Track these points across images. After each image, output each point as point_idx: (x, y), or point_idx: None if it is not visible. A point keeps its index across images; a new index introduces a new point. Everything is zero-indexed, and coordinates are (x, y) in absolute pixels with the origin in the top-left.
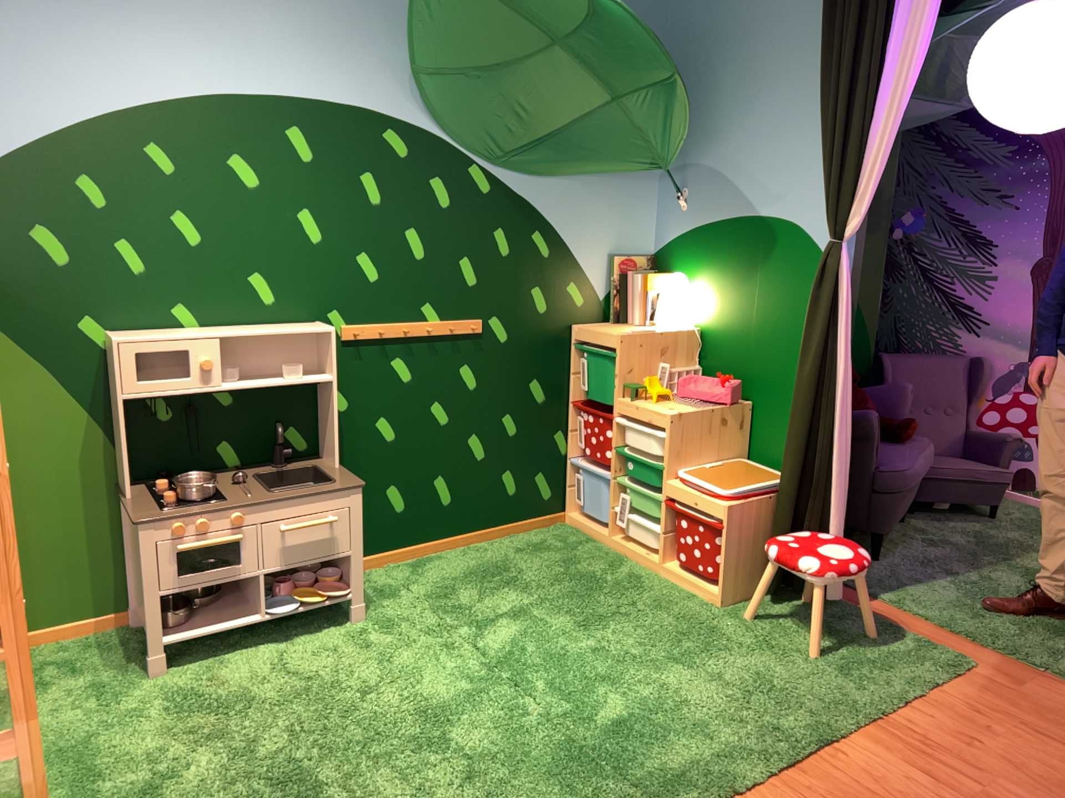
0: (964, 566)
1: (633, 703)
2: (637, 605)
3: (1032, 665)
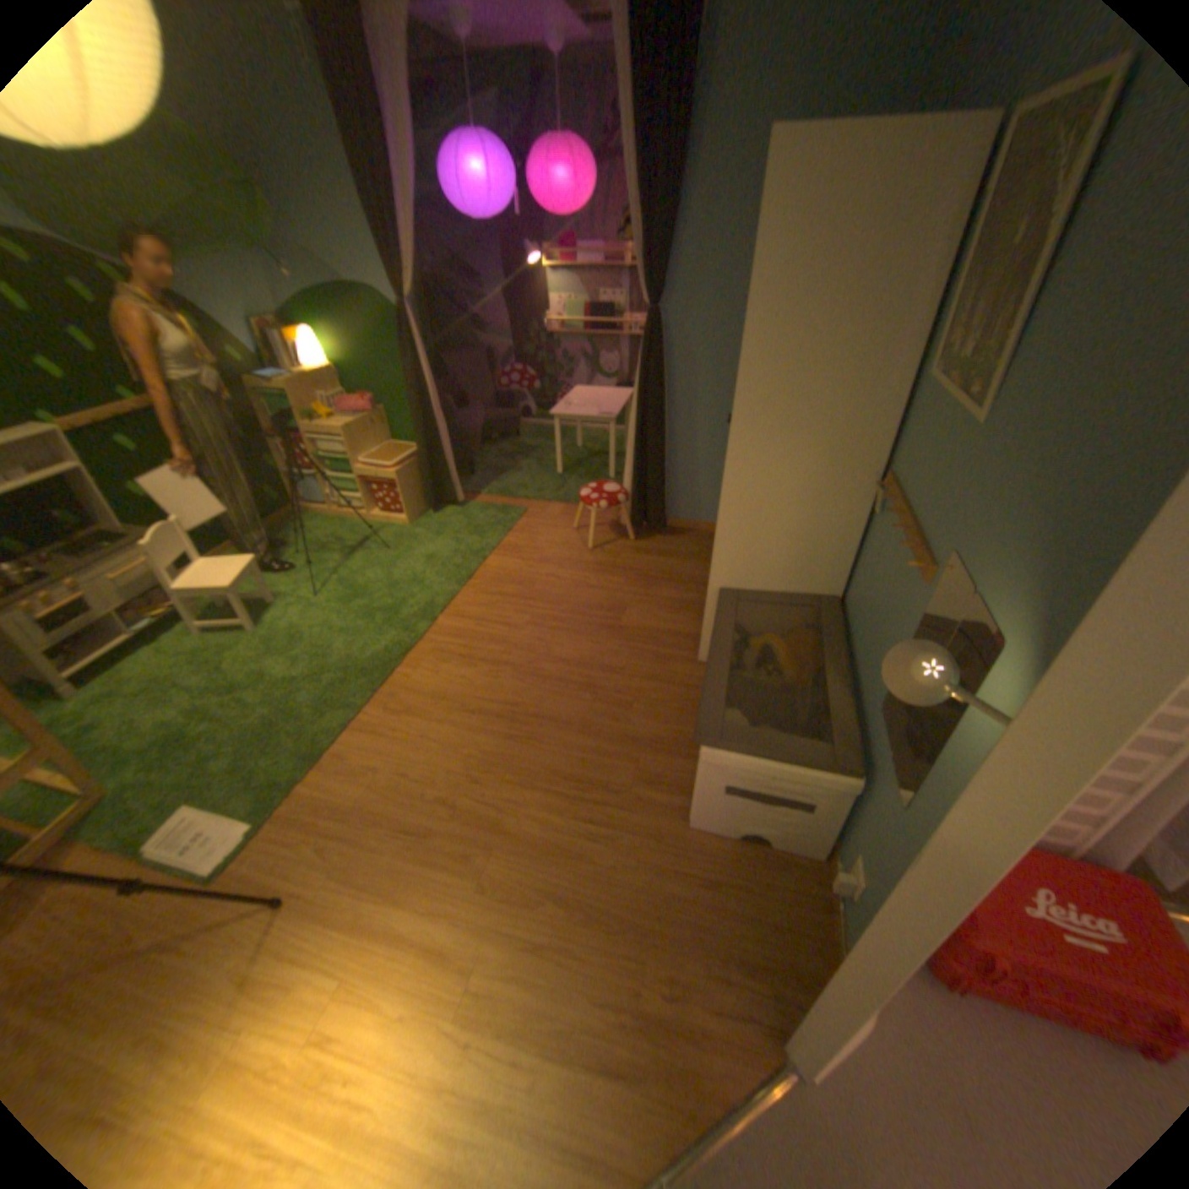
0: (513, 467)
1: (389, 586)
2: (366, 542)
3: (548, 503)
